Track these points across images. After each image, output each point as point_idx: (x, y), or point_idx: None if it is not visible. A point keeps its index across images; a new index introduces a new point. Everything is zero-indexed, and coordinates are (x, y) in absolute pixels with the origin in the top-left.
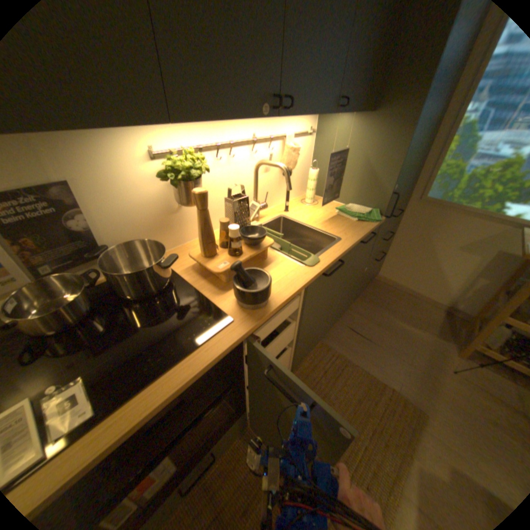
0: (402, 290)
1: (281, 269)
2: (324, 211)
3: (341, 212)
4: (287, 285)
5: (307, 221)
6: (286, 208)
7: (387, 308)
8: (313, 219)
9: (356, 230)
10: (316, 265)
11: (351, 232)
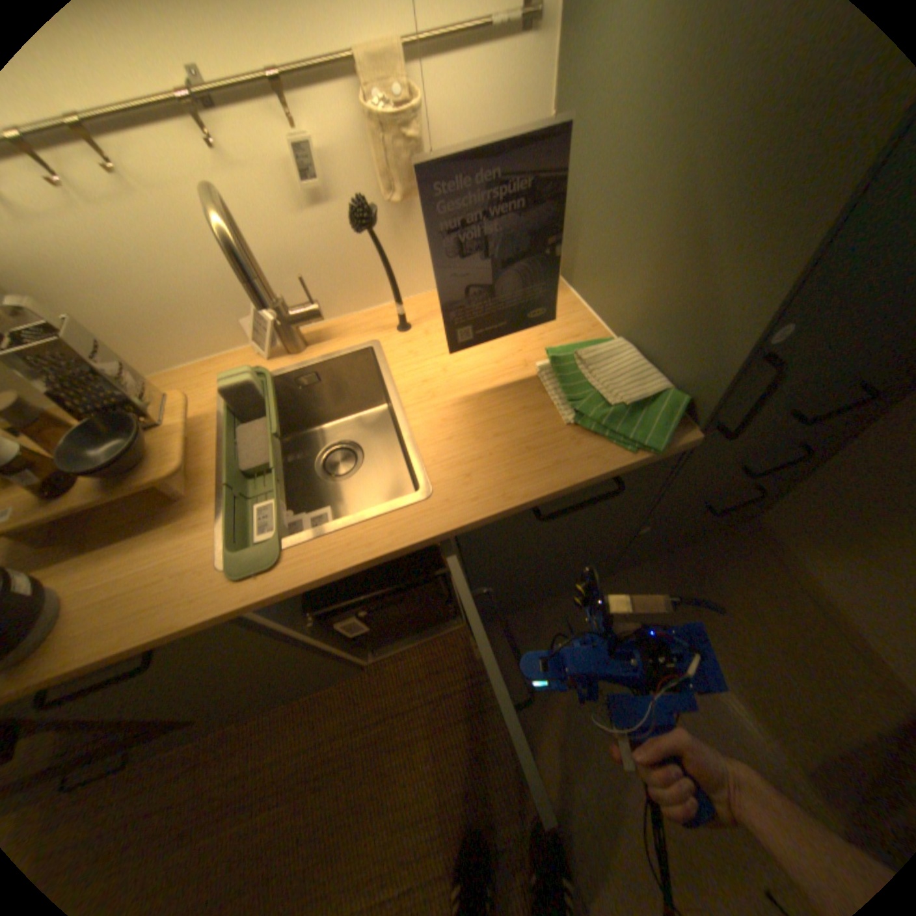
0: (808, 590)
1: (166, 556)
2: (514, 348)
3: (550, 372)
4: (114, 625)
5: (422, 381)
6: (399, 318)
7: (716, 621)
8: (447, 377)
9: (522, 471)
10: (249, 581)
11: (492, 475)
